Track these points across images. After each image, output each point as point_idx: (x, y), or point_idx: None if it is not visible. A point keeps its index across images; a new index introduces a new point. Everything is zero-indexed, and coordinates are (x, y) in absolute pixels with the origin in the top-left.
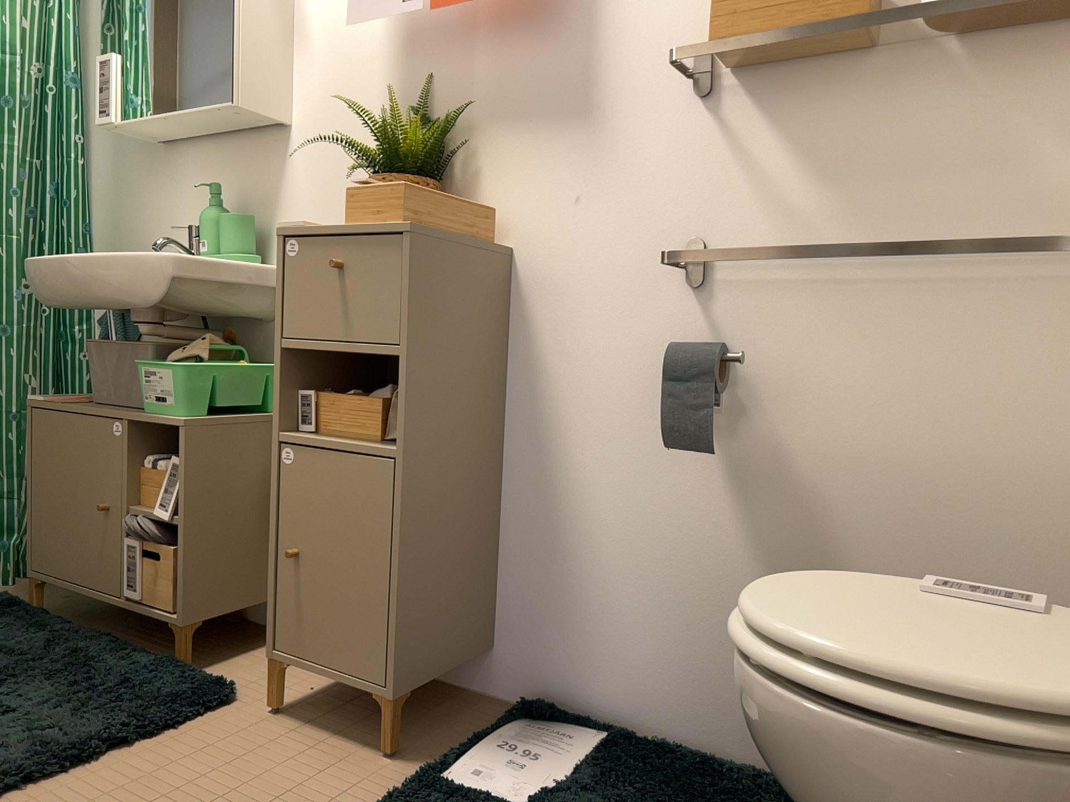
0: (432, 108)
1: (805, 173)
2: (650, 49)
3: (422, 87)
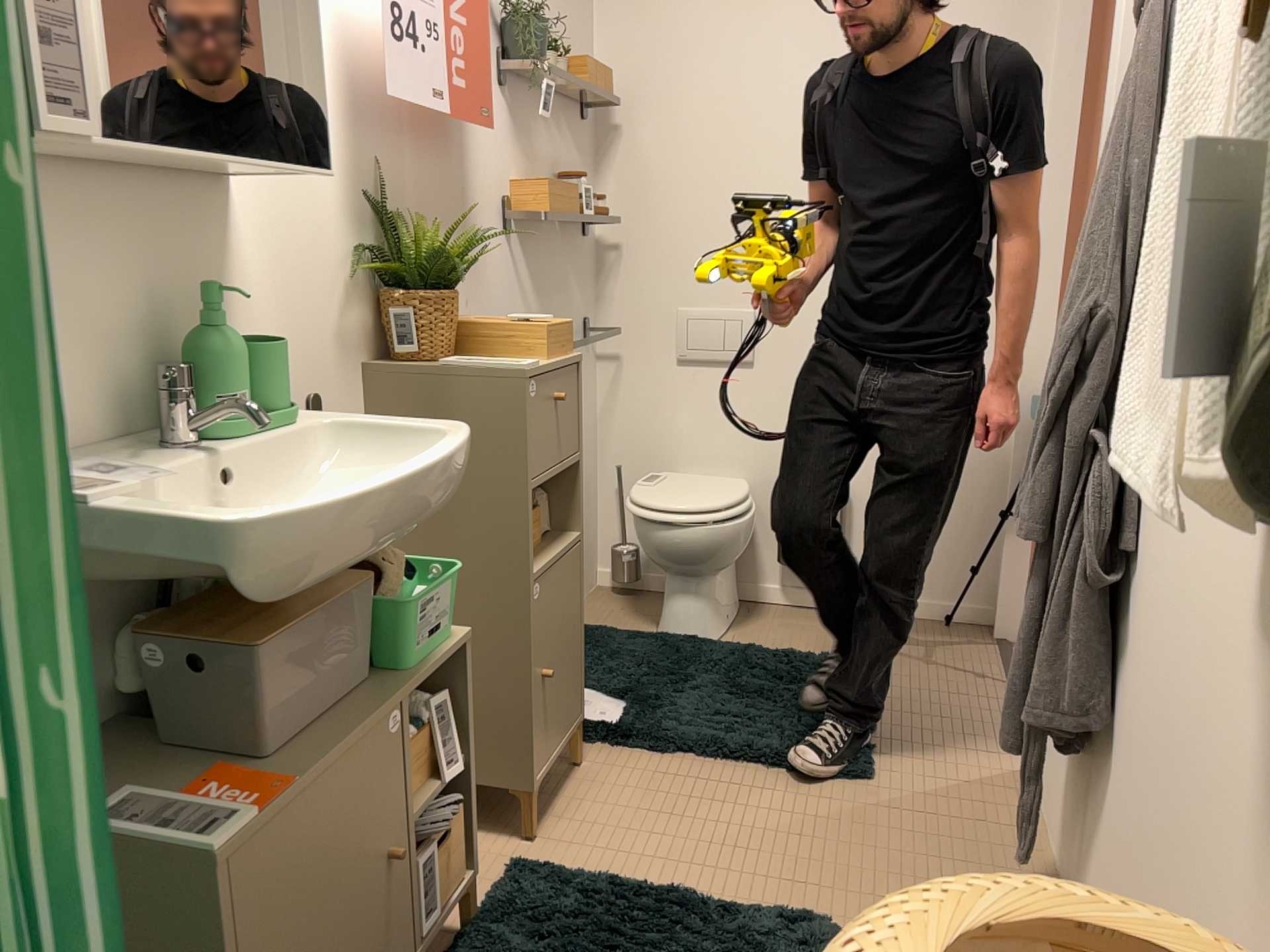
0: (381, 194)
1: (536, 290)
2: (489, 186)
3: (371, 166)
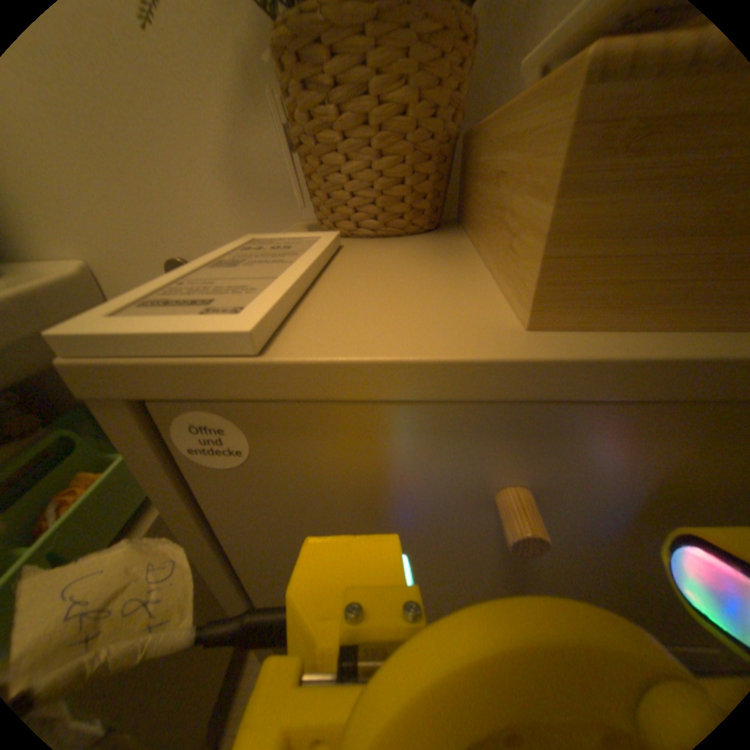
0: None
1: None
2: None
3: None
